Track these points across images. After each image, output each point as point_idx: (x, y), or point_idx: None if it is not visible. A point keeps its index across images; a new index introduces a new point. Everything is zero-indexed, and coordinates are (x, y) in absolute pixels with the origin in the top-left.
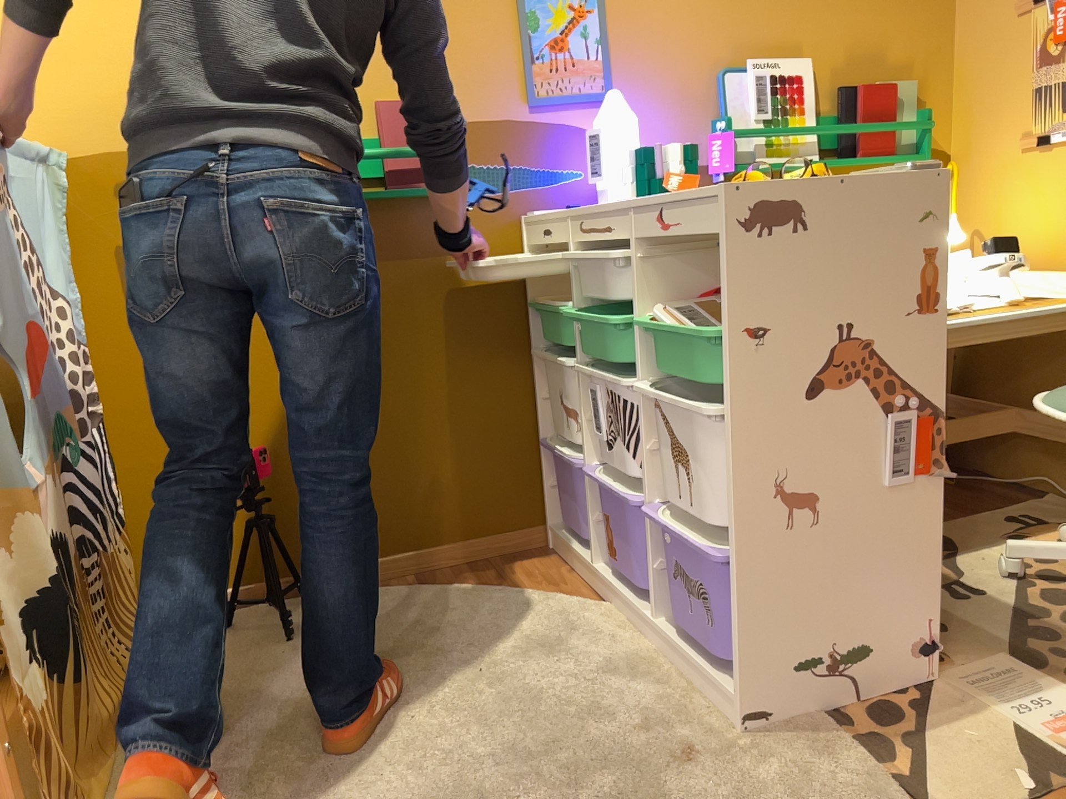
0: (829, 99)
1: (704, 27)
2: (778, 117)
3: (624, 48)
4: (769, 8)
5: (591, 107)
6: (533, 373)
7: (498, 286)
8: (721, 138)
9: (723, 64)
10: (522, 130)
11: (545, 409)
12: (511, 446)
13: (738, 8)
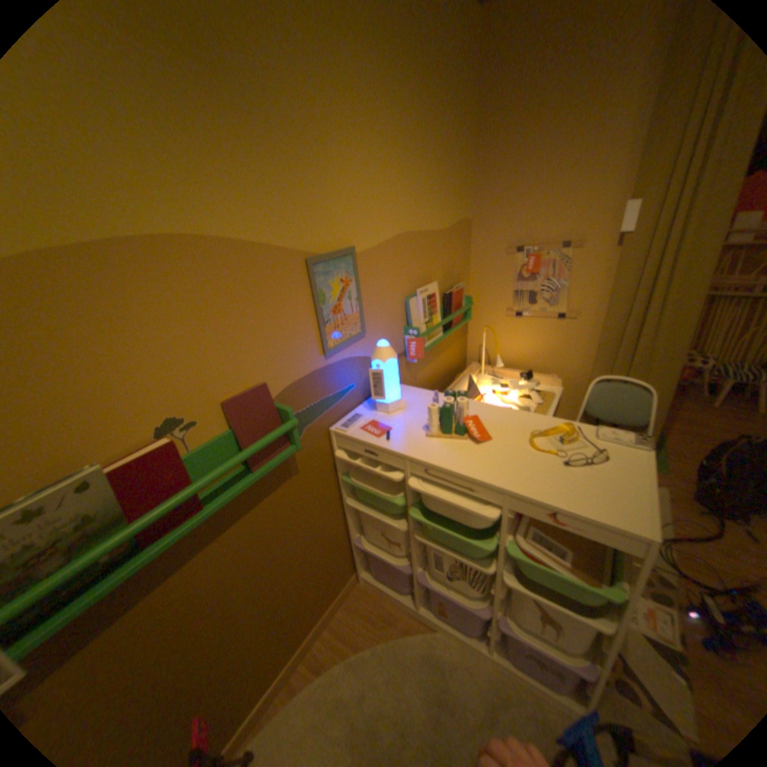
0: (440, 298)
1: (399, 274)
2: (430, 318)
3: (368, 298)
4: (421, 255)
5: (356, 342)
6: (343, 509)
7: (321, 477)
8: (416, 341)
9: (406, 293)
10: (323, 373)
11: (353, 525)
12: (337, 553)
13: (411, 258)
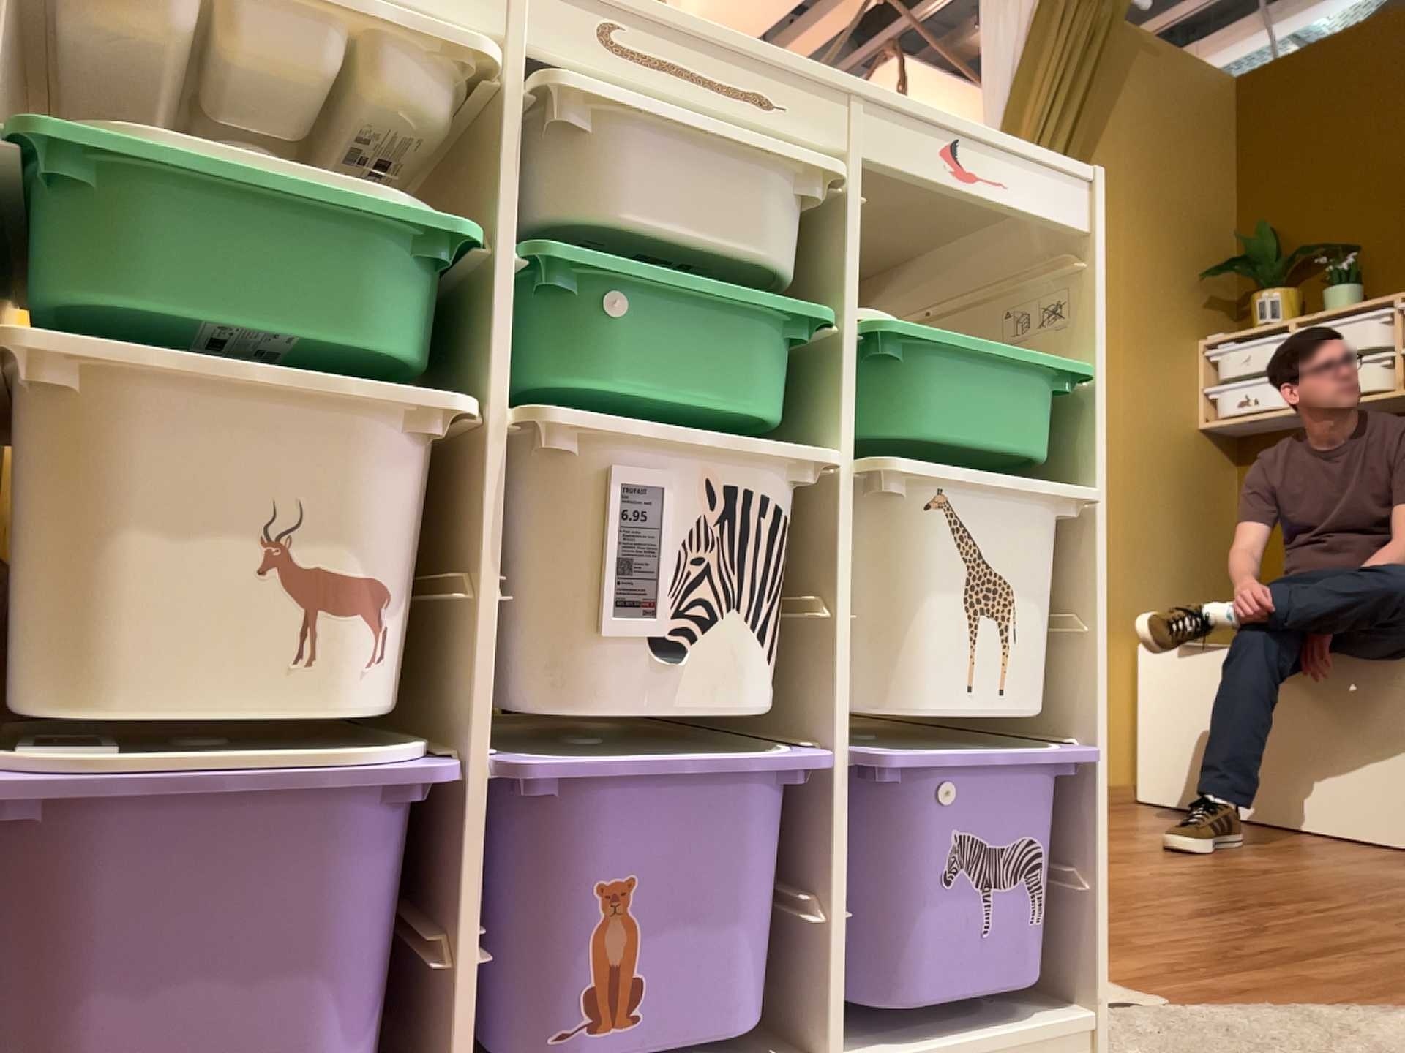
0: None
1: None
2: None
3: None
4: None
5: None
6: None
7: None
8: None
9: None
10: None
11: None
12: None
13: None
